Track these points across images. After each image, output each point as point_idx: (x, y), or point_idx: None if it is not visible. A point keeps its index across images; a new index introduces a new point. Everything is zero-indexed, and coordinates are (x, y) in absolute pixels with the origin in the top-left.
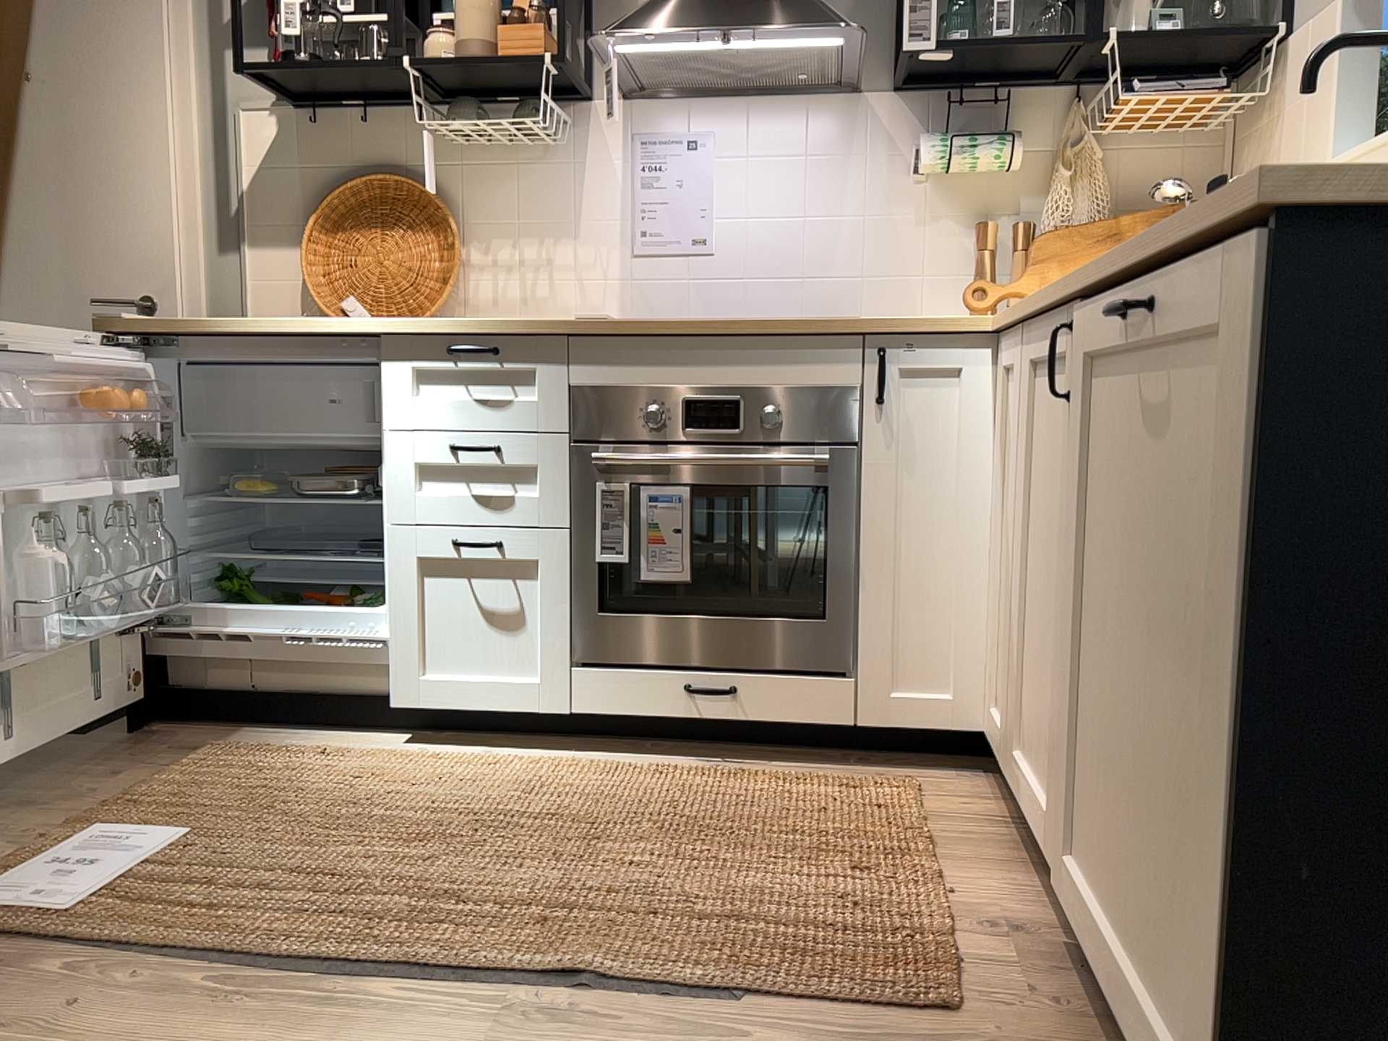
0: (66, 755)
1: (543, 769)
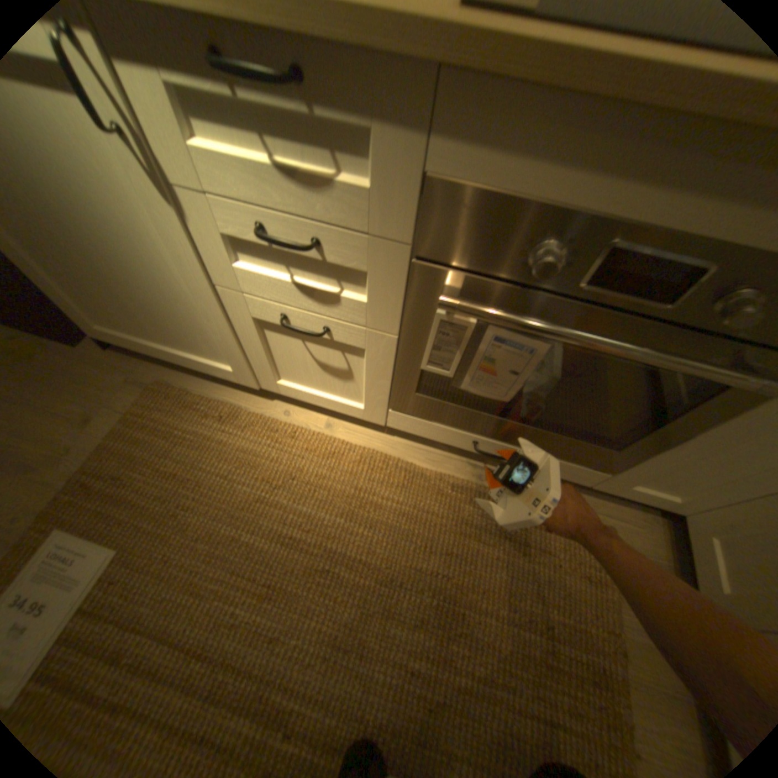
0: (59, 377)
1: (363, 468)
